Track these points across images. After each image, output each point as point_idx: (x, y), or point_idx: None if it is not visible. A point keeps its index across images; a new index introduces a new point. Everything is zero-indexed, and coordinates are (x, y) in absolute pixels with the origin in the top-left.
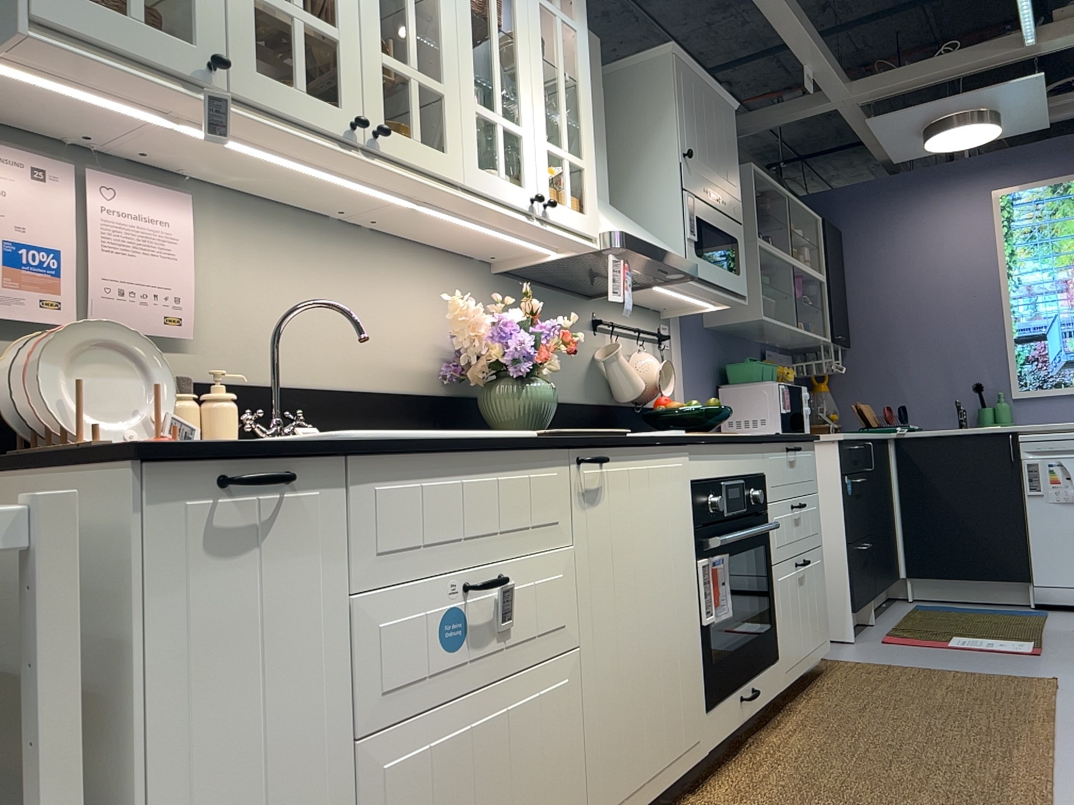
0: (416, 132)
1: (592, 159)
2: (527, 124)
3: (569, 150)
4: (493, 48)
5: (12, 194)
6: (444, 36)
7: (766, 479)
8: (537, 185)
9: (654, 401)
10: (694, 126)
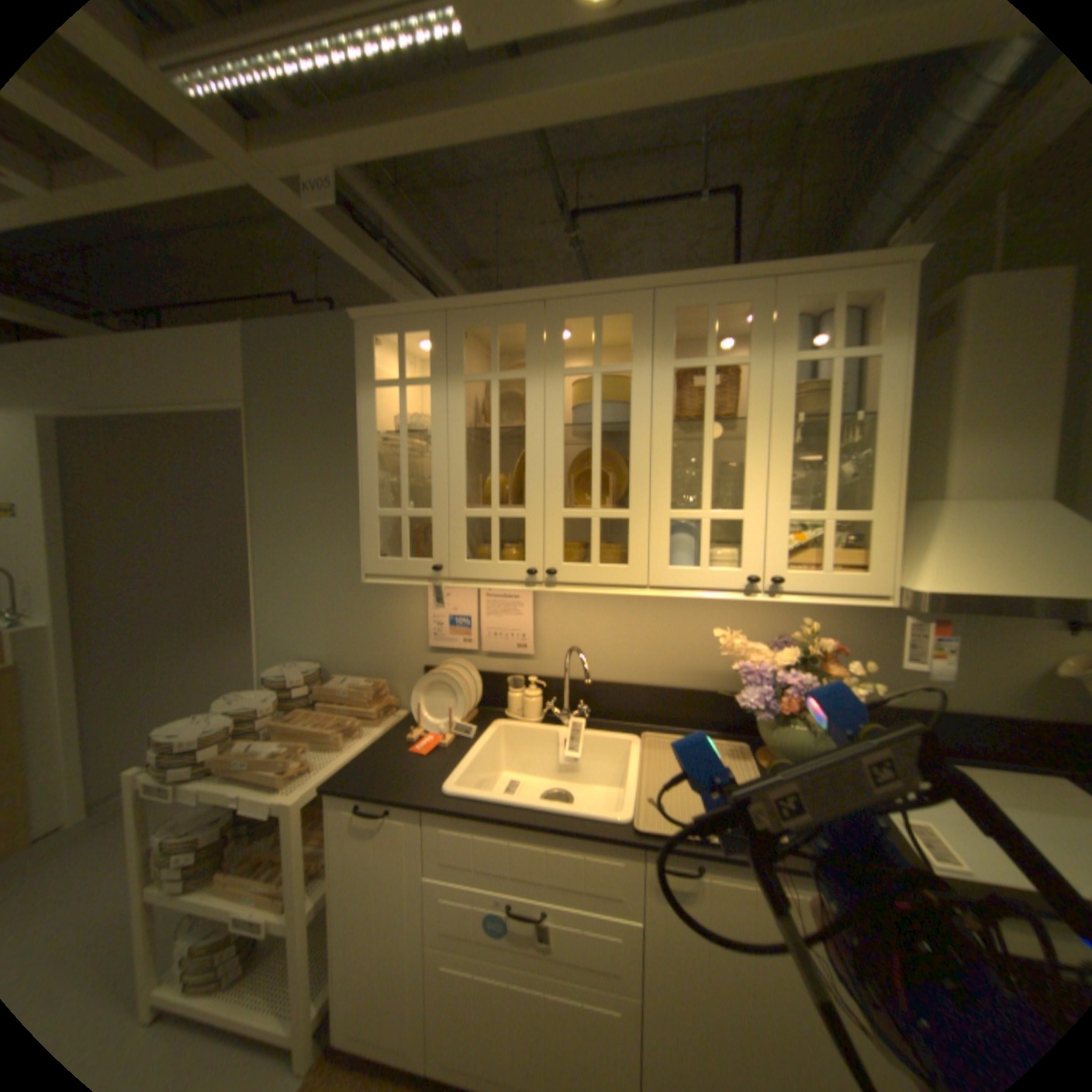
0: (594, 559)
1: (891, 506)
2: (751, 506)
3: (837, 508)
4: (704, 449)
5: (452, 596)
6: (632, 469)
7: None
8: (763, 563)
9: None
10: None
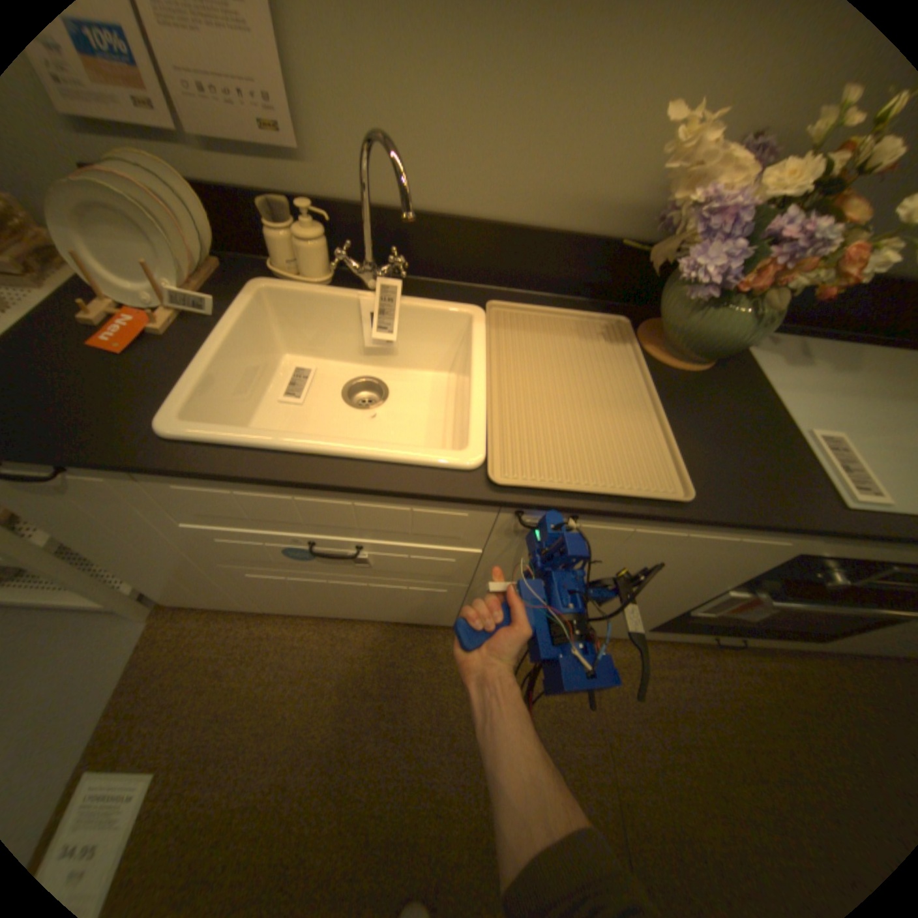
0: None
1: None
2: None
3: None
4: None
5: None
6: None
7: None
8: None
9: None
10: None
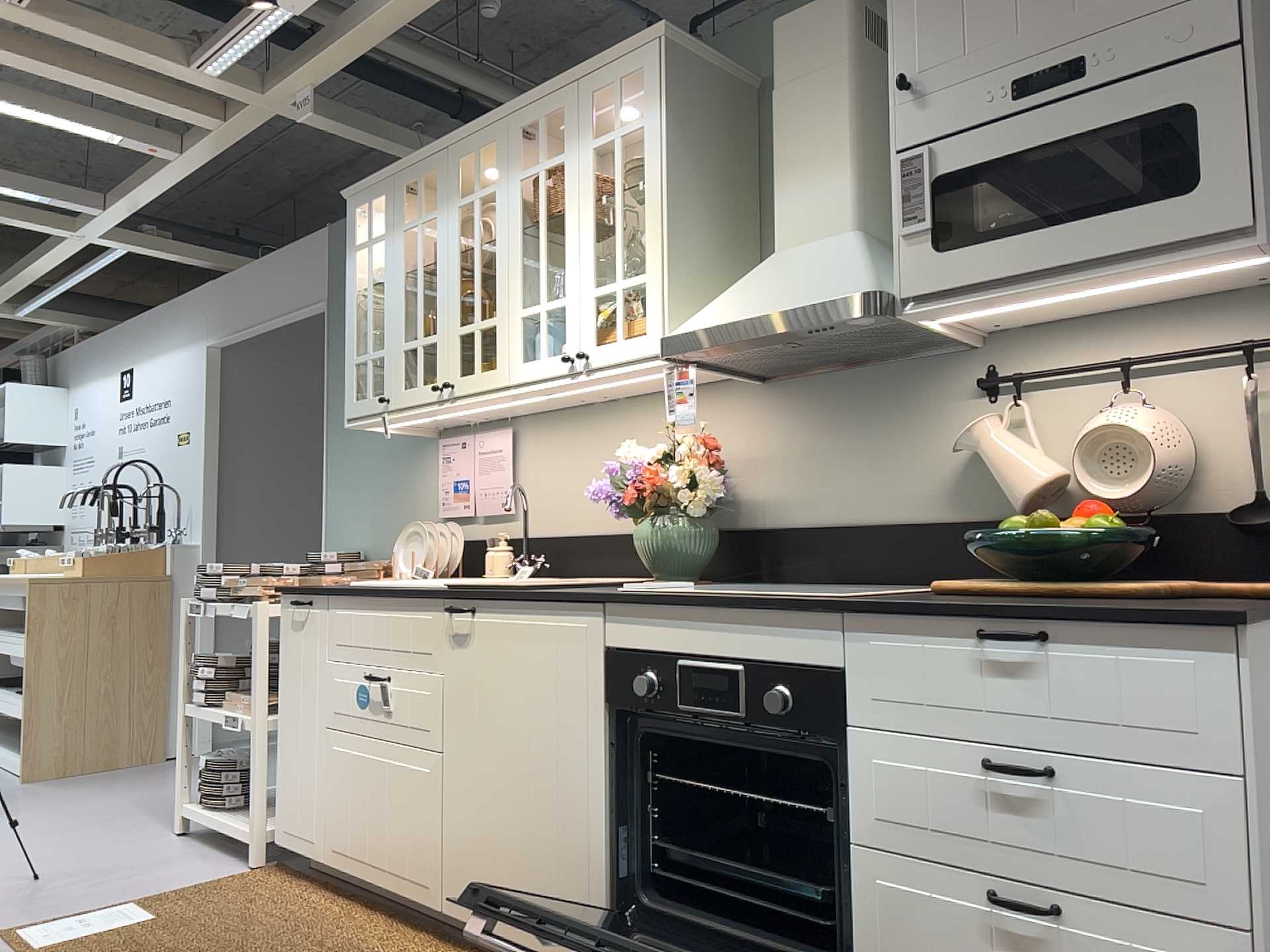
0: (475, 366)
1: (655, 263)
2: (569, 289)
3: (622, 275)
4: (539, 245)
5: (454, 457)
6: (497, 277)
7: (847, 681)
8: (578, 341)
9: (1139, 503)
10: (948, 0)
